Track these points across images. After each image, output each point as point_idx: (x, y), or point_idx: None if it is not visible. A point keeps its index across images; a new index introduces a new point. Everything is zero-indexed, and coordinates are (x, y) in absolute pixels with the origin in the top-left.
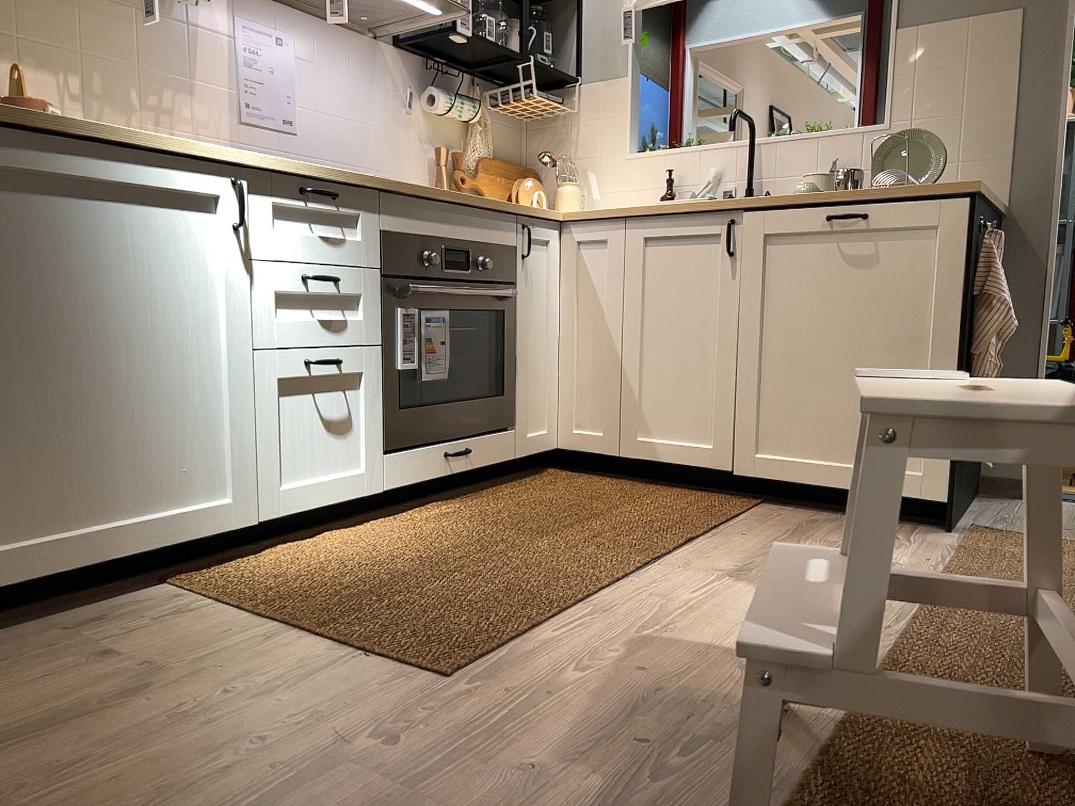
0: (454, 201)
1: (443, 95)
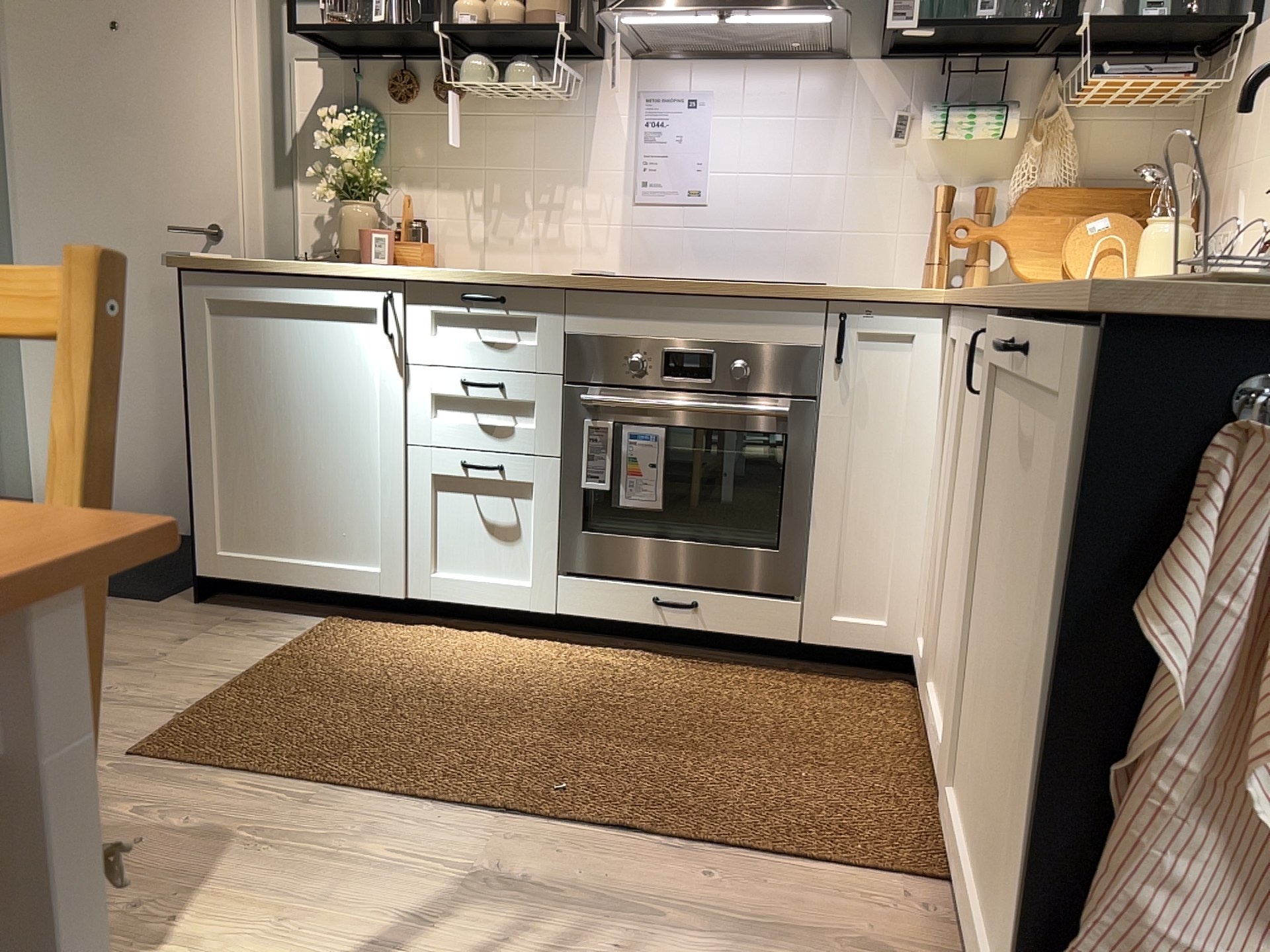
0: (685, 293)
1: (924, 111)
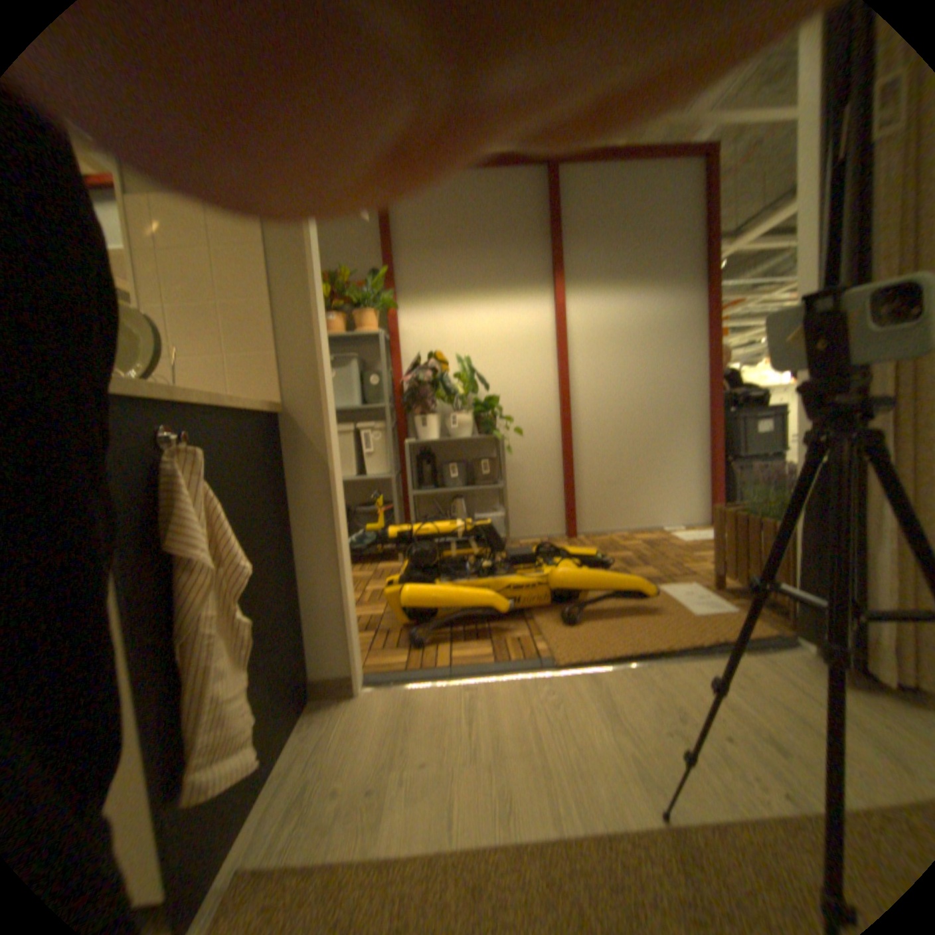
0: None
1: None
